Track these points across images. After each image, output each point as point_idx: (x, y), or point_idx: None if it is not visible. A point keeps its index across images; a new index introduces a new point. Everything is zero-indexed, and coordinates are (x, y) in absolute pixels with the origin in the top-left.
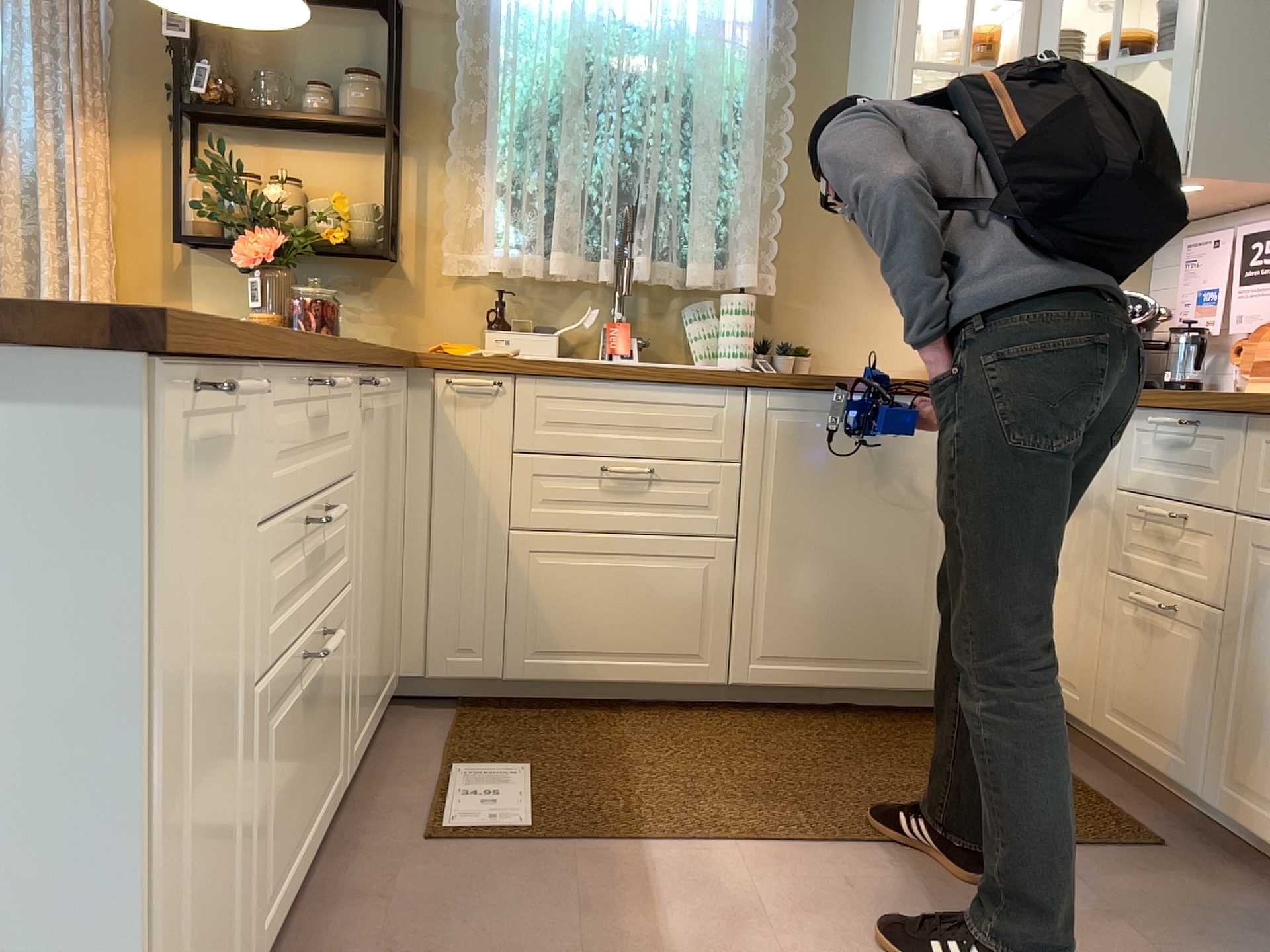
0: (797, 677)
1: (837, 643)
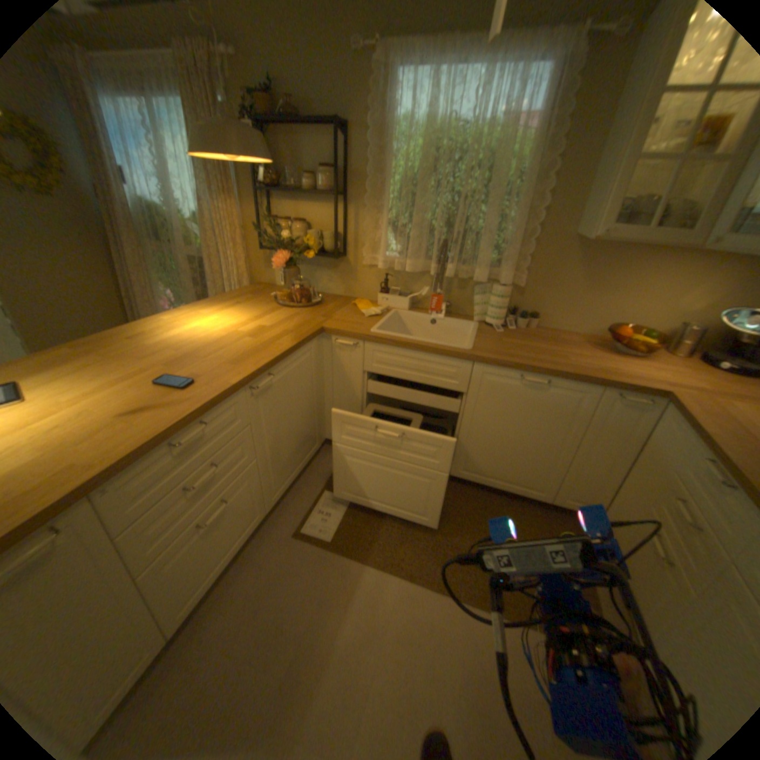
0: (479, 481)
1: (501, 474)
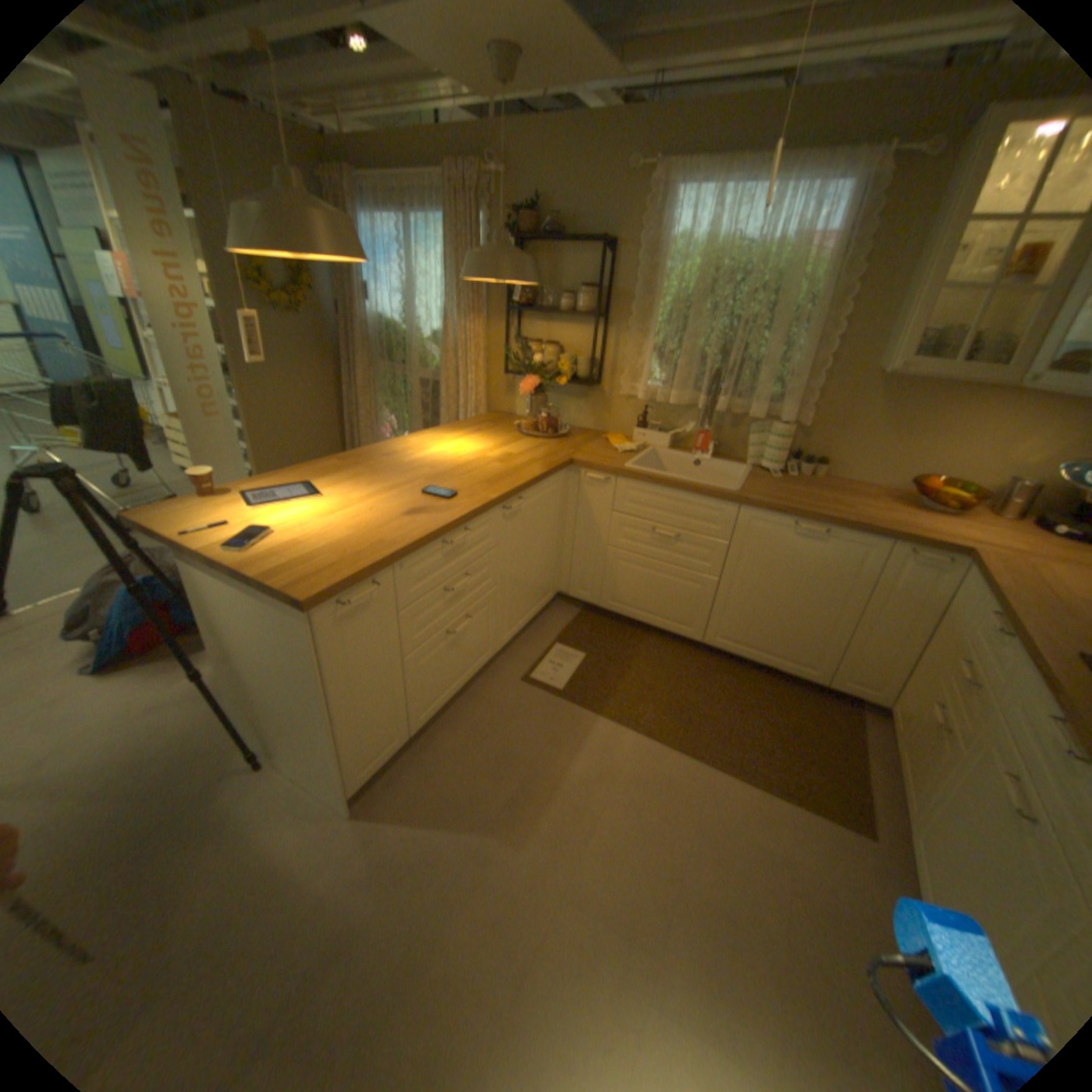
0: (739, 652)
1: (766, 644)
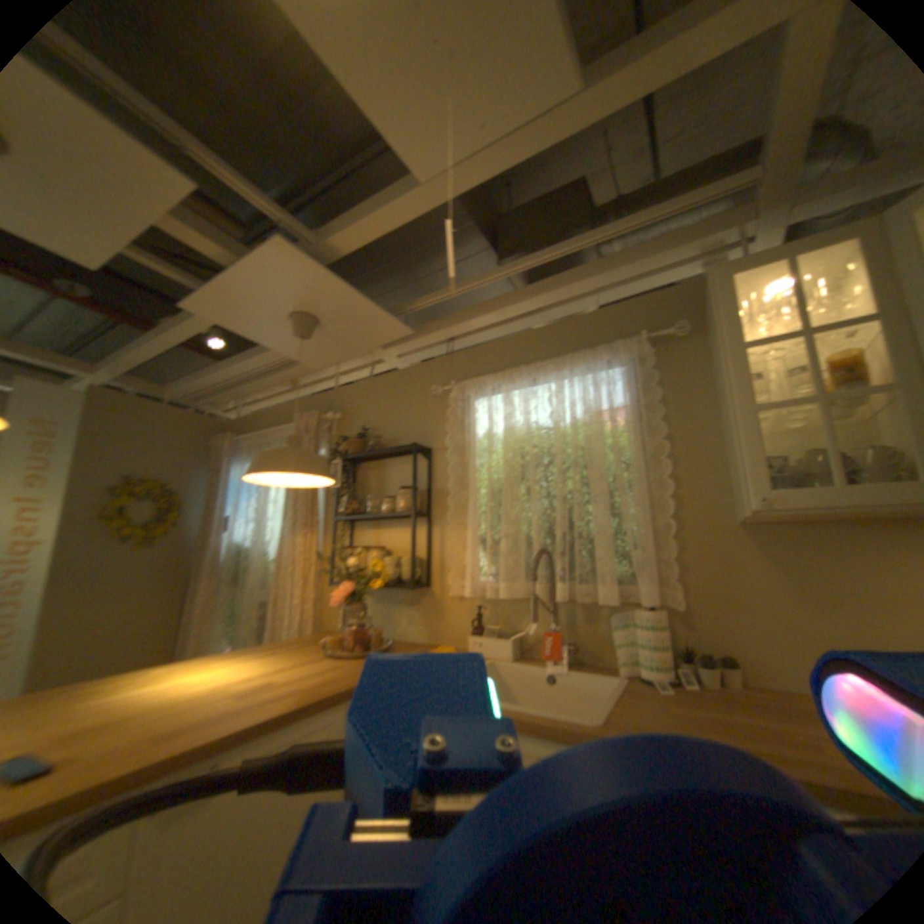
0: None
1: None
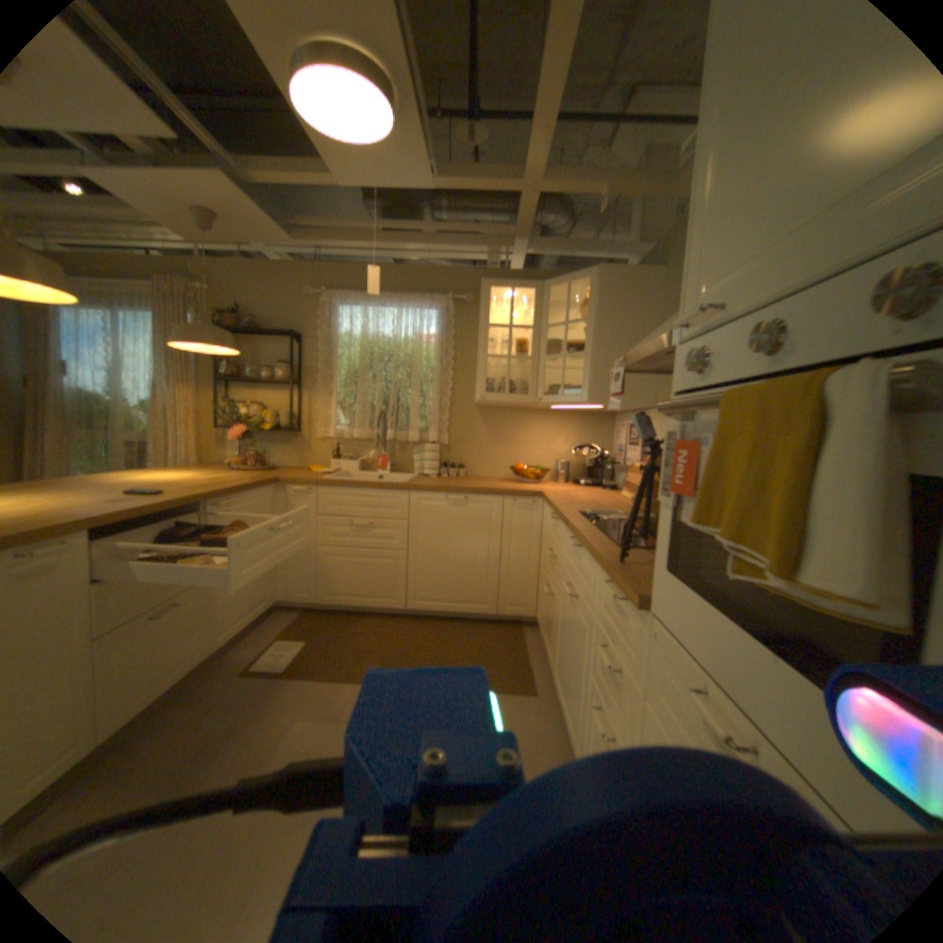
0: (432, 607)
1: (448, 594)
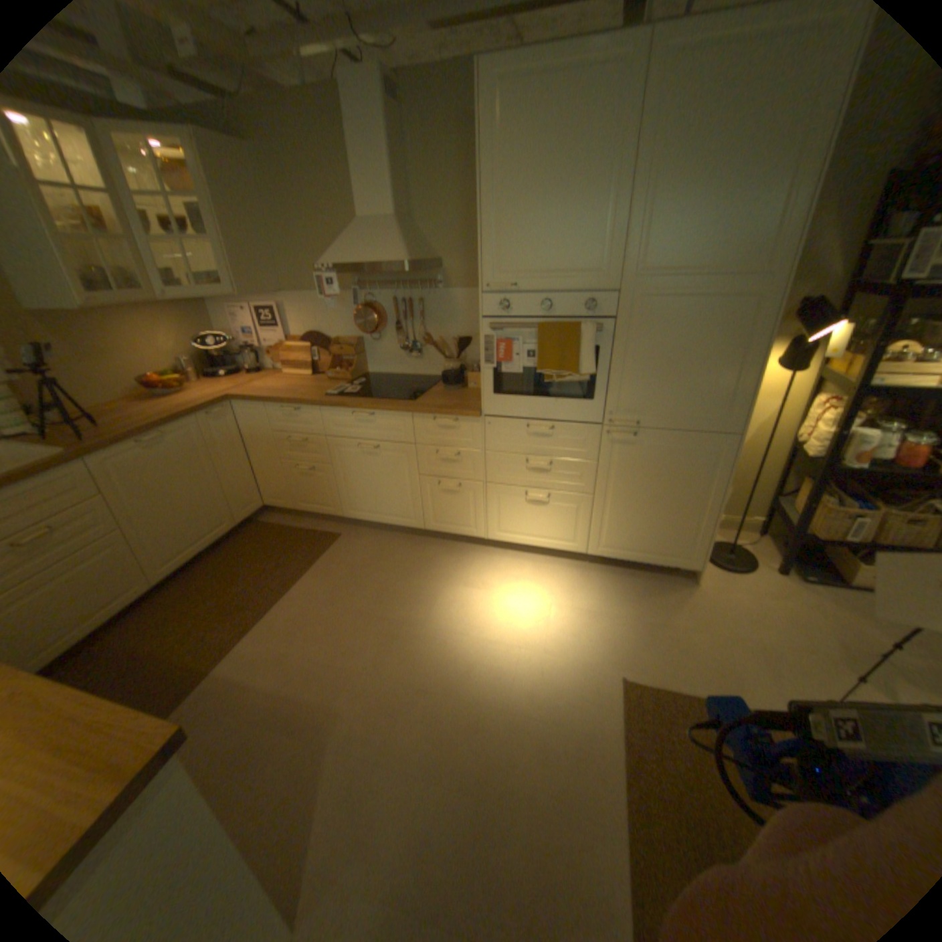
0: (180, 562)
1: (189, 538)
